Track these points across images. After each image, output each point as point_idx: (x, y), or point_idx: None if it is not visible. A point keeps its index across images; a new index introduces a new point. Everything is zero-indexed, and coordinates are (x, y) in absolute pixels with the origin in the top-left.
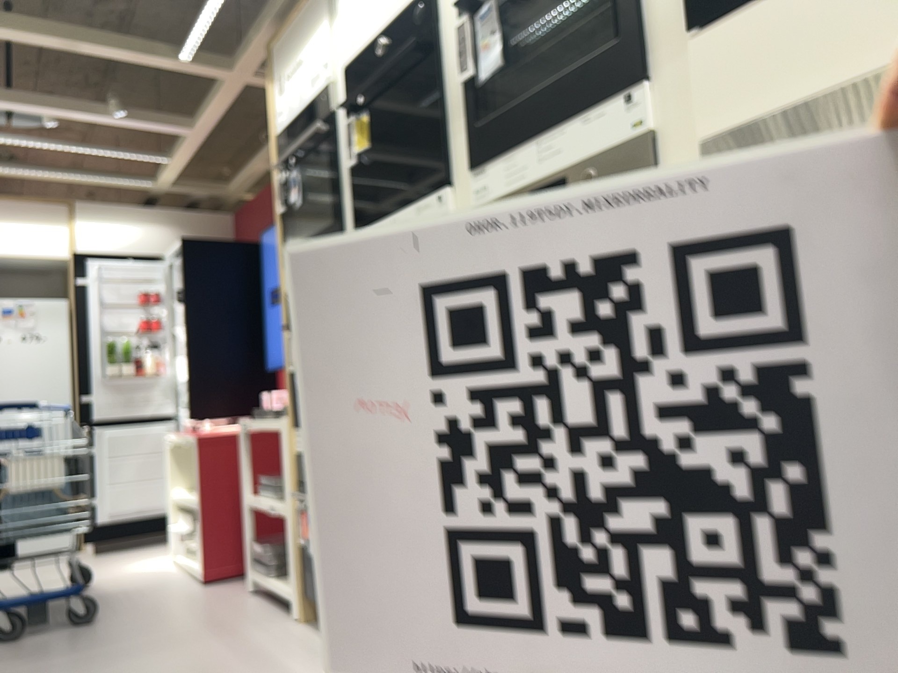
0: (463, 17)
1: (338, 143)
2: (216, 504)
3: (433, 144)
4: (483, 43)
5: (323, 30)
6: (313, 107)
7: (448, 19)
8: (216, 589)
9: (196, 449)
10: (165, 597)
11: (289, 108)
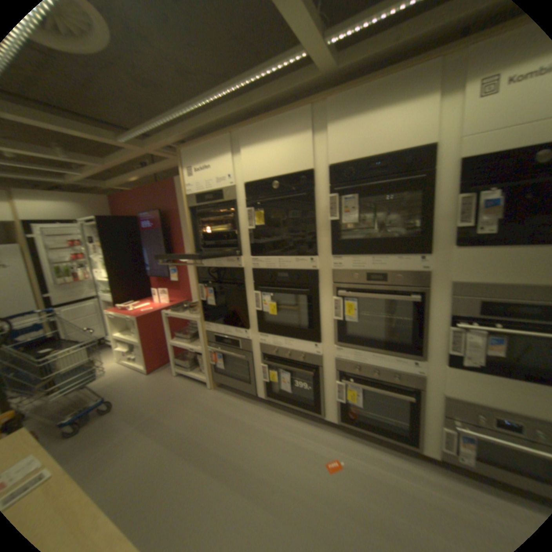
0: (336, 194)
1: (239, 215)
2: (149, 344)
3: (298, 231)
4: (346, 209)
5: (229, 159)
6: (221, 193)
7: (322, 189)
8: (156, 377)
9: (137, 324)
10: (134, 386)
11: (199, 186)
